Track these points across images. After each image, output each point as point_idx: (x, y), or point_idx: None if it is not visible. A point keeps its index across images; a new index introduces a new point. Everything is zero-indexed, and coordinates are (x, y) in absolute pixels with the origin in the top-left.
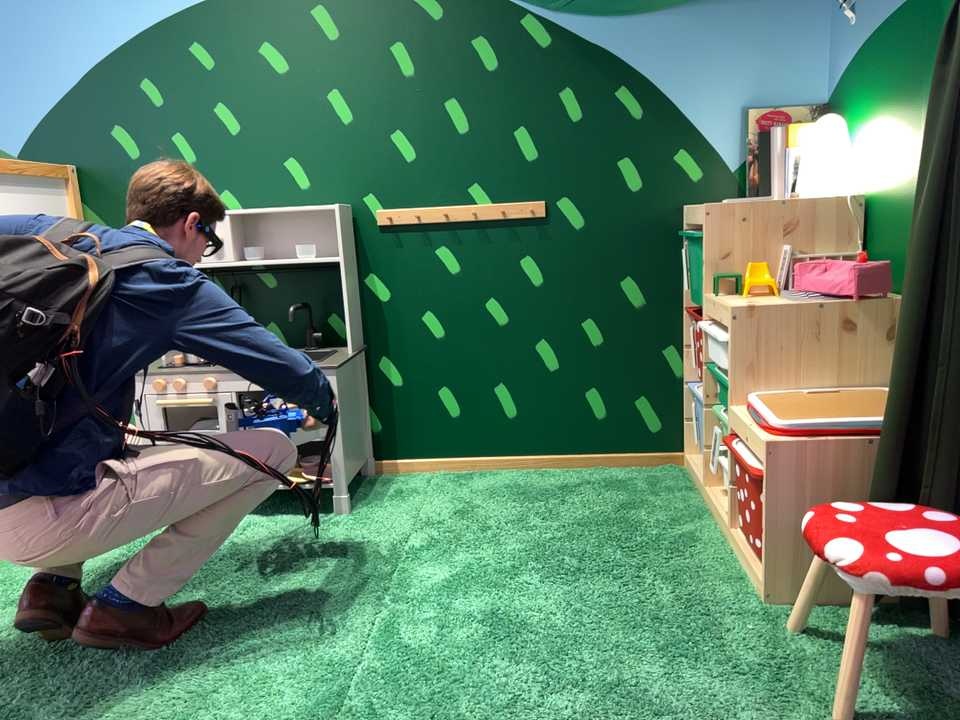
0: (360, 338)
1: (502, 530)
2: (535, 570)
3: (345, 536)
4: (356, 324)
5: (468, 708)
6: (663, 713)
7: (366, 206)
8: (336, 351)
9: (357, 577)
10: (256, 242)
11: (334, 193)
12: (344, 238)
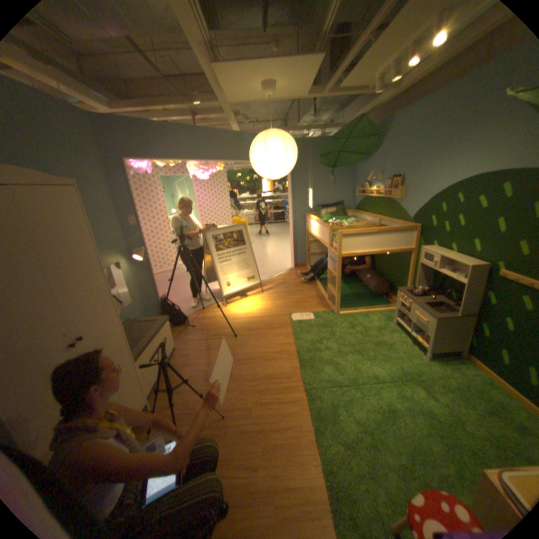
0: (478, 312)
1: (455, 408)
2: (431, 422)
3: (415, 365)
4: (478, 307)
5: (353, 413)
6: (371, 463)
7: (497, 267)
8: (459, 313)
9: (394, 375)
10: (454, 264)
11: (487, 257)
12: (482, 275)
